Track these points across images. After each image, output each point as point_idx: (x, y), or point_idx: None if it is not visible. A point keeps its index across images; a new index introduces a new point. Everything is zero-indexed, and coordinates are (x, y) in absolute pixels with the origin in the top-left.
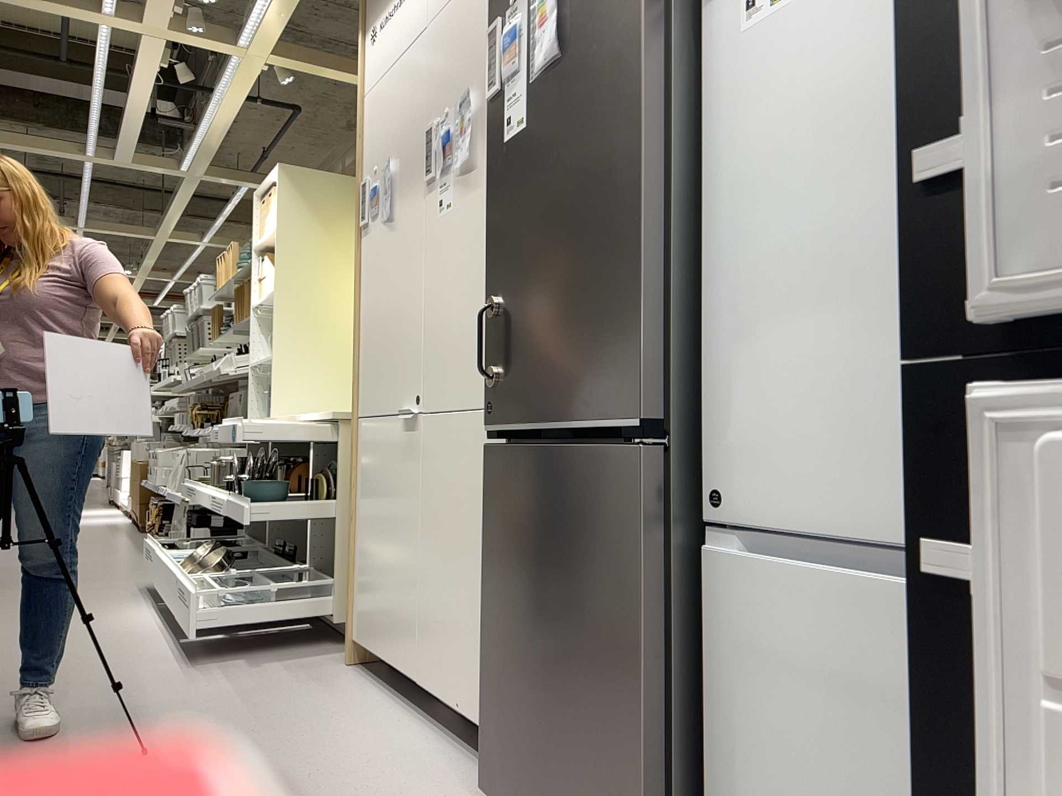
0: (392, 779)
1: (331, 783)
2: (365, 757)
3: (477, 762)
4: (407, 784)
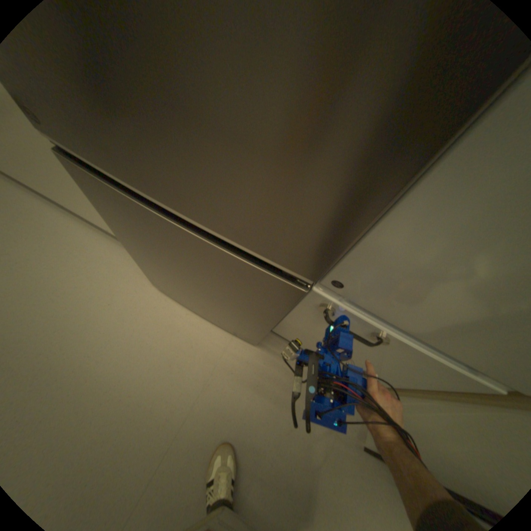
0: (97, 280)
1: (66, 297)
2: (69, 267)
3: None
4: (108, 281)
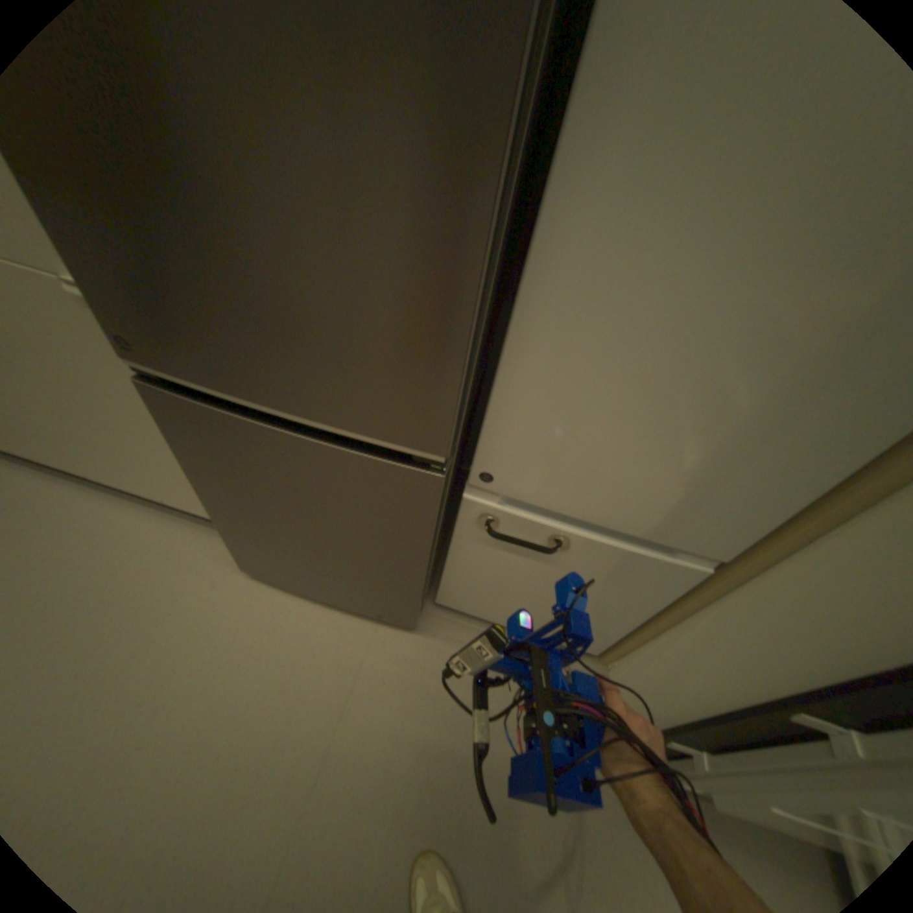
0: (148, 581)
1: (98, 617)
2: (99, 570)
3: (200, 524)
4: (166, 580)
